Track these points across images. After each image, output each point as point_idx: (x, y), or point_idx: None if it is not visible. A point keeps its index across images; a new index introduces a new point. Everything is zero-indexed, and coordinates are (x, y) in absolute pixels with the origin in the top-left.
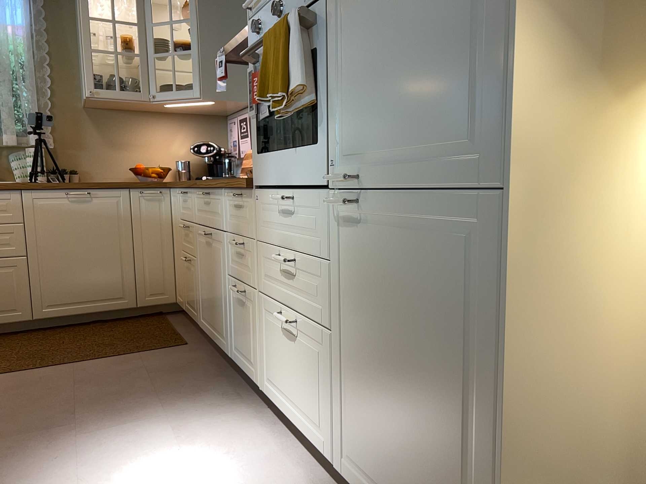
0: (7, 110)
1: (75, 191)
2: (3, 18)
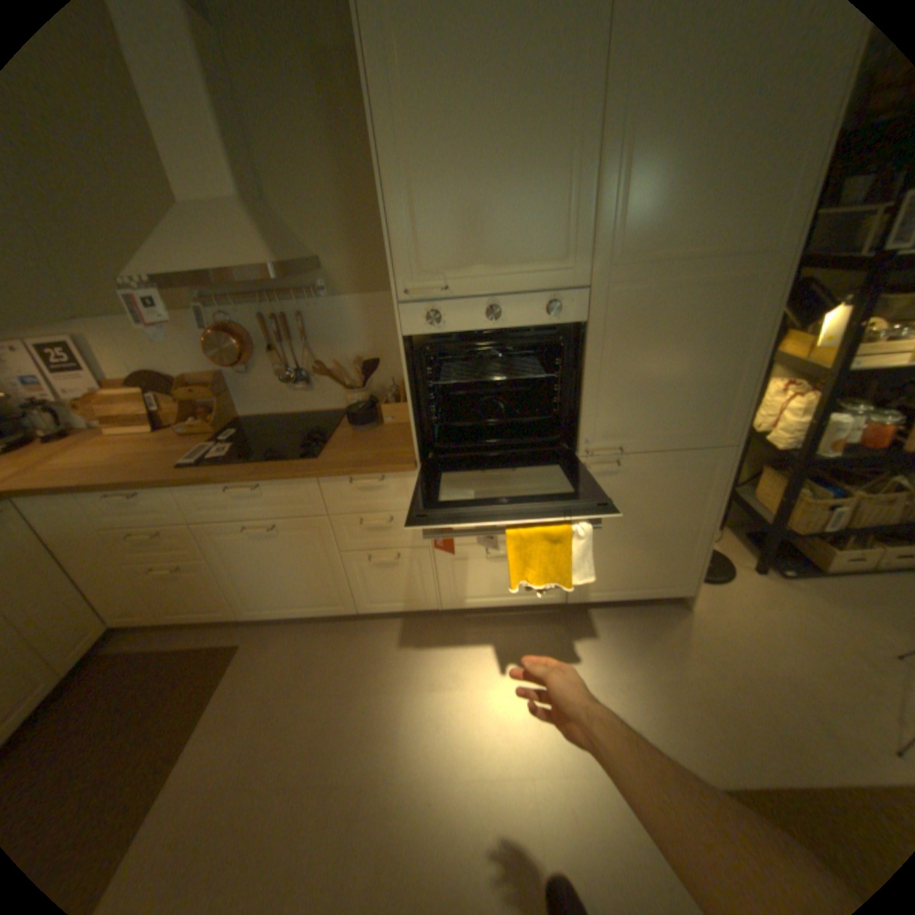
0: None
1: None
2: None
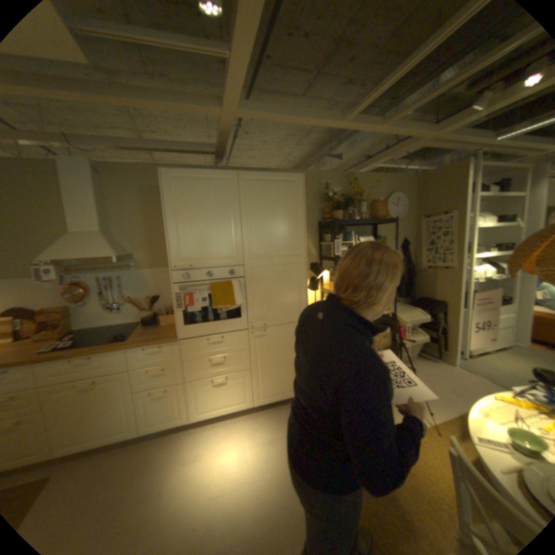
0: None
1: None
2: None
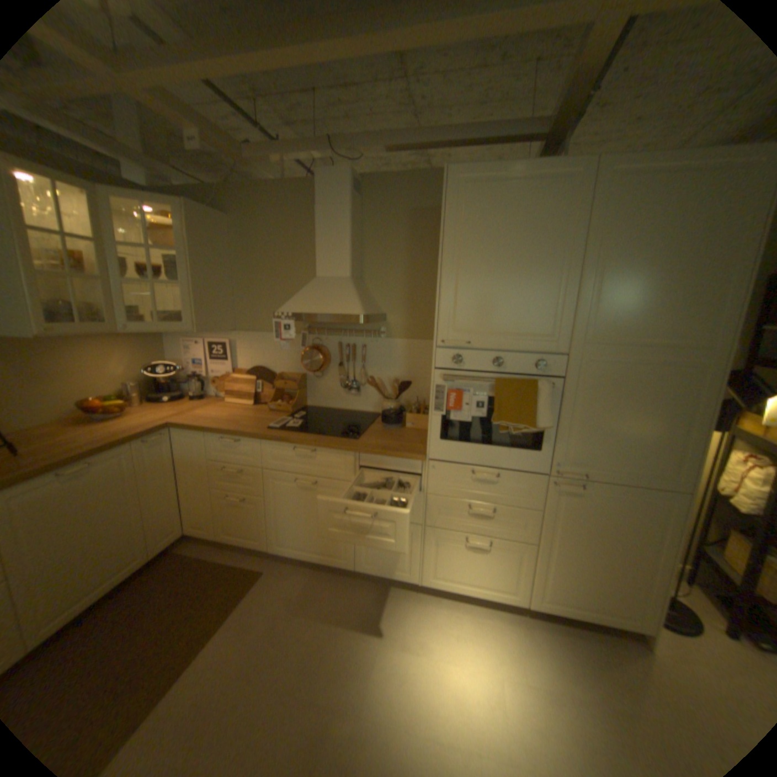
0: None
1: (69, 468)
2: None
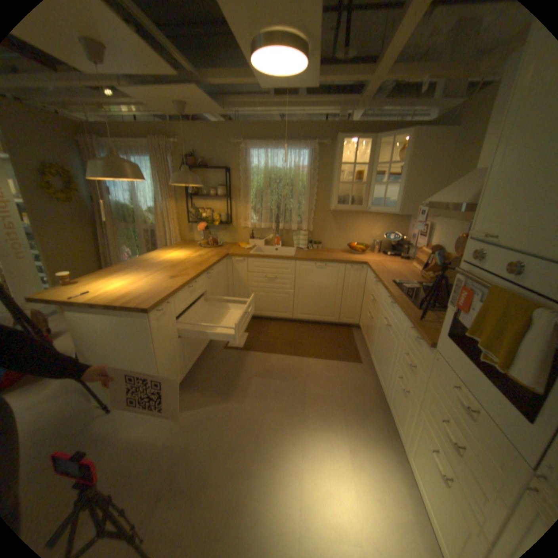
0: (294, 213)
1: (318, 263)
2: (298, 164)
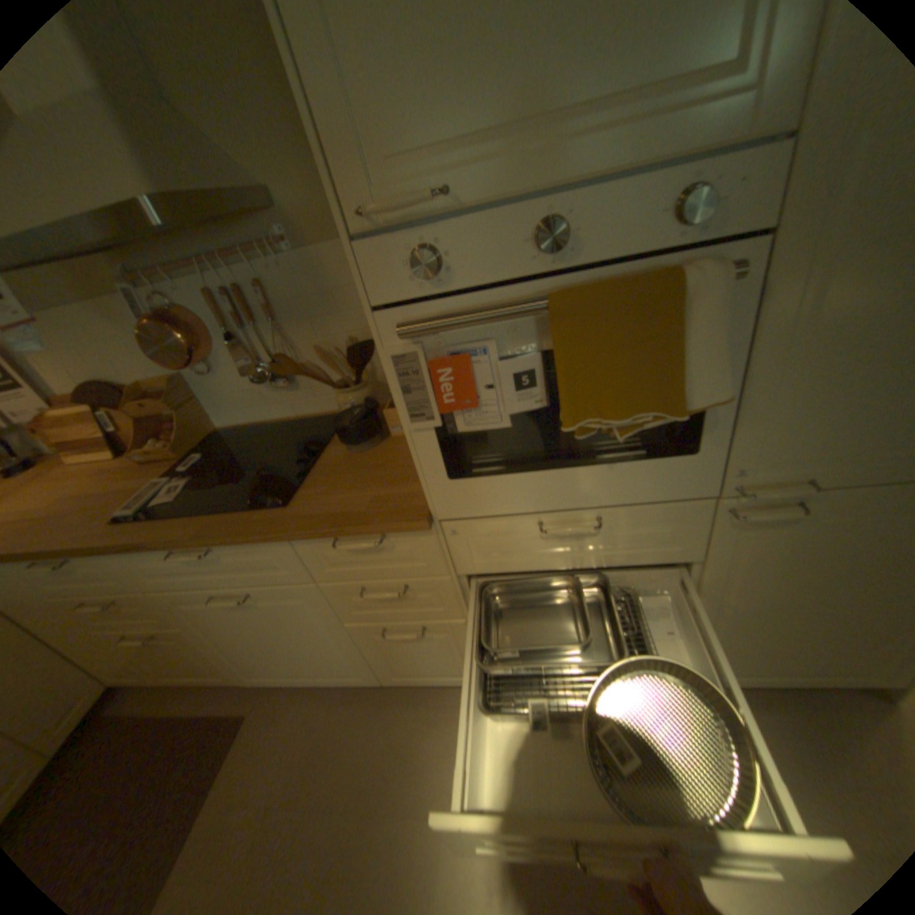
0: None
1: None
2: None
